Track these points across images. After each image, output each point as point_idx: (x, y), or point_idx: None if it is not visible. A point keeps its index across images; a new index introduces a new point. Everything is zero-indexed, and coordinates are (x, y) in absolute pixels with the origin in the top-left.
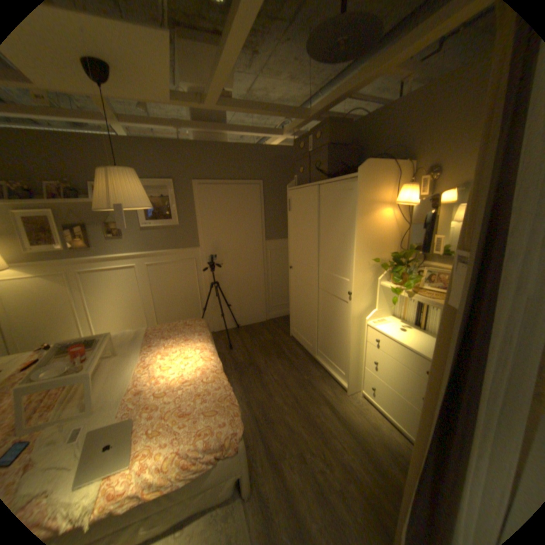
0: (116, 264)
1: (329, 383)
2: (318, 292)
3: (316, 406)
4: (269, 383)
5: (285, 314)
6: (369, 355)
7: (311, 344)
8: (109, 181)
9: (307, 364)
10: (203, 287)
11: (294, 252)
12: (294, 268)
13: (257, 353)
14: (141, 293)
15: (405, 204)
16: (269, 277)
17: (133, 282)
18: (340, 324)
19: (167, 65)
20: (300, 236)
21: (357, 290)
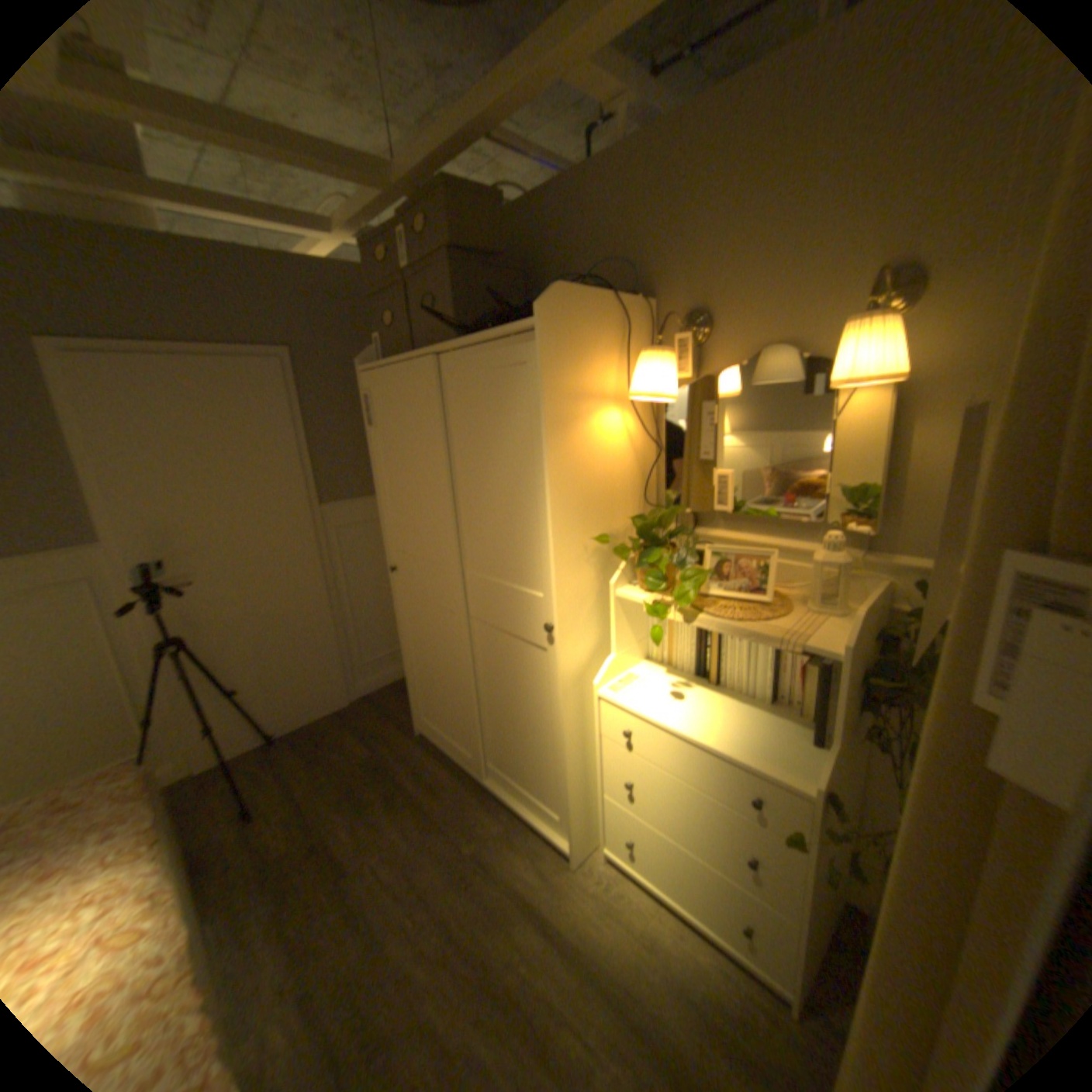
0: None
1: (524, 849)
2: (469, 628)
3: (499, 932)
4: (364, 902)
5: (395, 677)
6: (609, 767)
7: (468, 753)
8: None
9: (464, 808)
10: (130, 659)
11: (395, 529)
12: (401, 571)
13: (327, 811)
14: None
15: (643, 401)
16: (341, 596)
17: None
18: (533, 703)
19: None
20: (405, 489)
21: (564, 619)
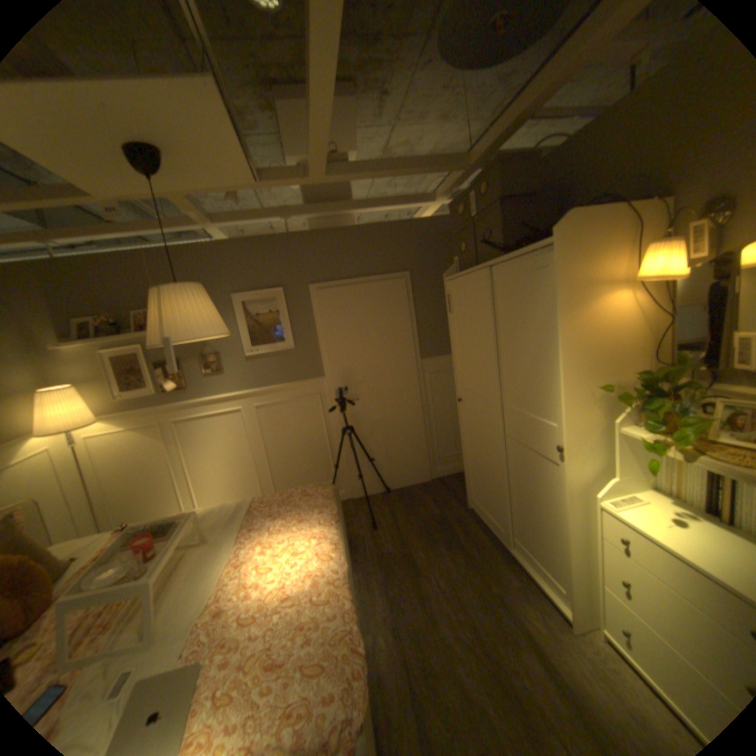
0: (217, 408)
1: (538, 606)
2: (506, 443)
3: (514, 650)
4: (431, 594)
5: (460, 470)
6: (611, 565)
7: (503, 528)
8: (161, 304)
9: (498, 563)
10: (333, 434)
11: (462, 375)
12: (465, 401)
13: (415, 537)
14: (250, 446)
15: (658, 279)
16: (430, 414)
17: (239, 431)
18: (549, 502)
19: (228, 128)
20: (469, 350)
21: (573, 444)
